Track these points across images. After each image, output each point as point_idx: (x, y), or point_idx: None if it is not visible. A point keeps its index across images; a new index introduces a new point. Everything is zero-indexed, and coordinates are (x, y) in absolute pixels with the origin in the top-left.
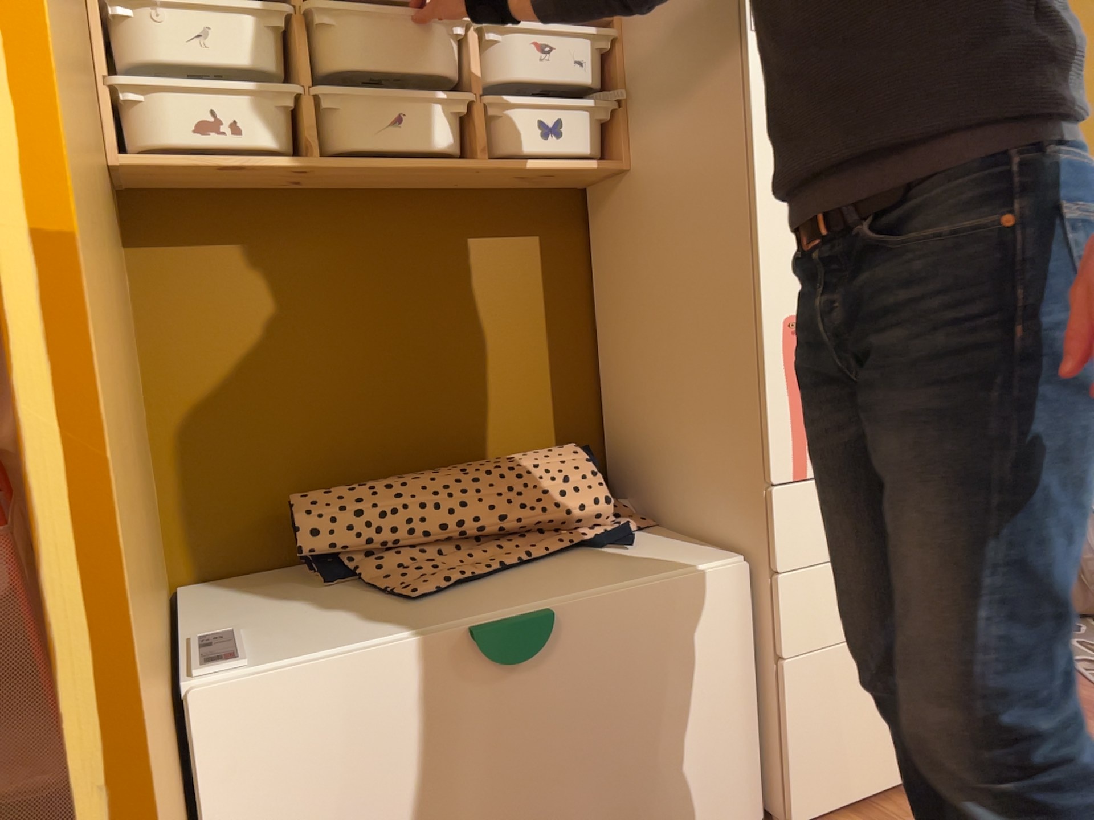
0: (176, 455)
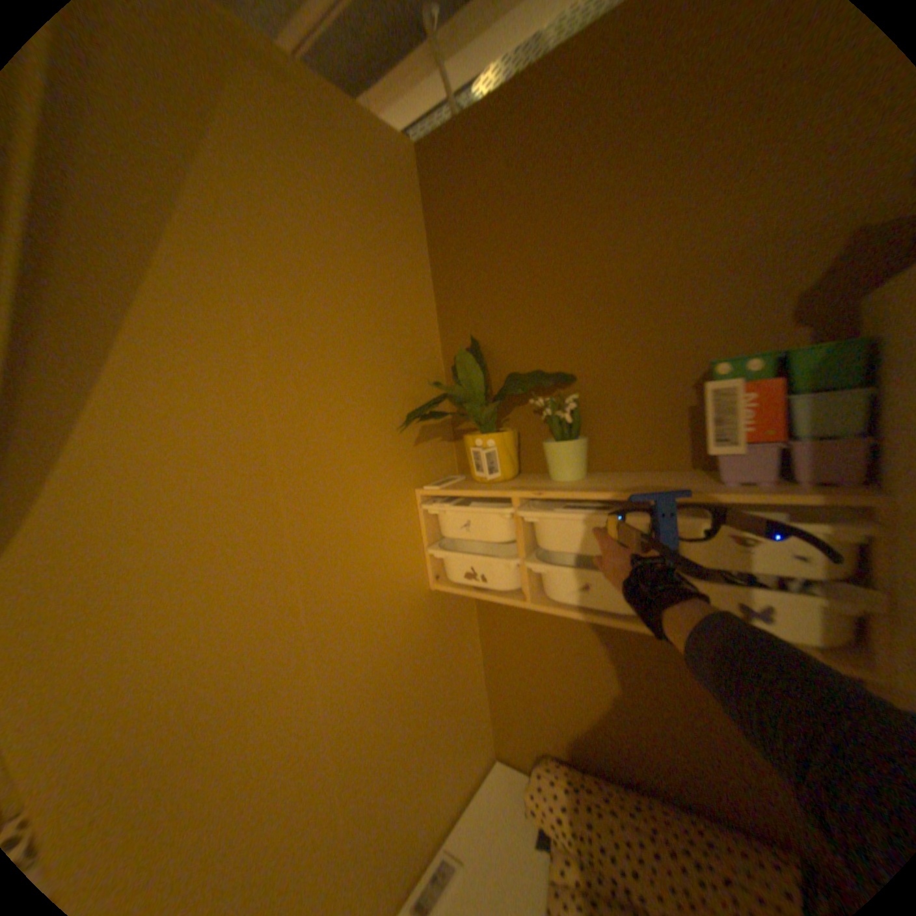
0: (496, 695)
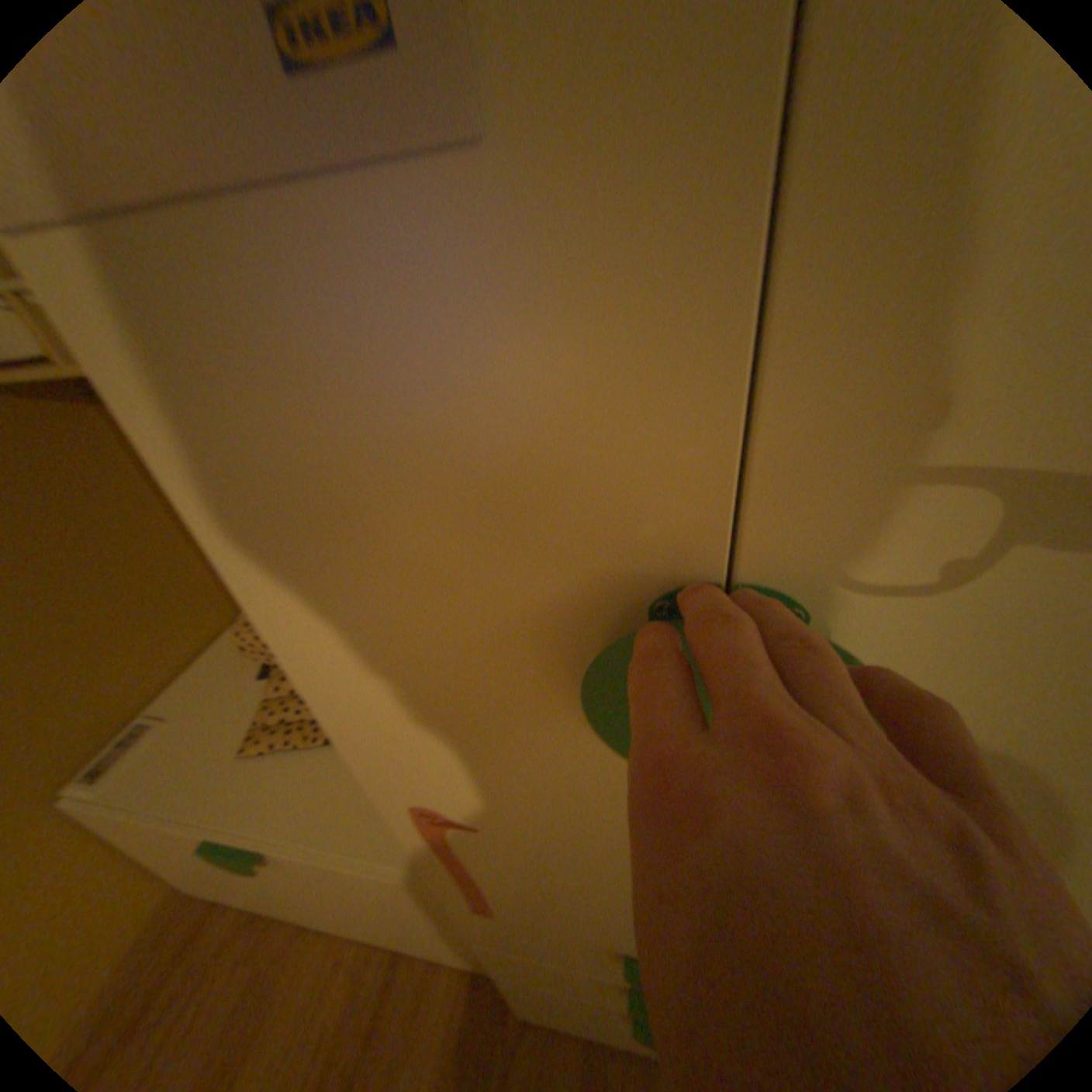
0: None
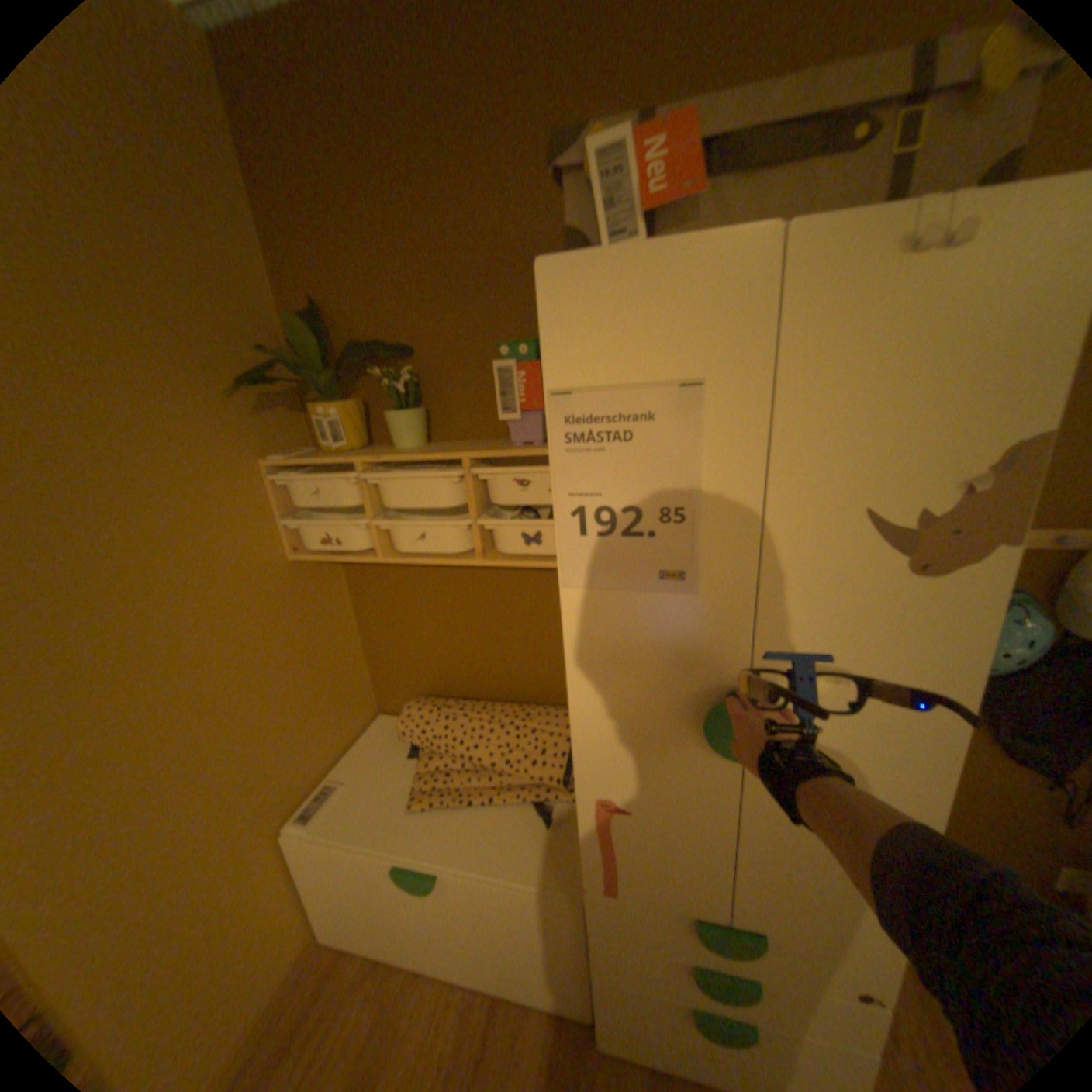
0: (374, 658)
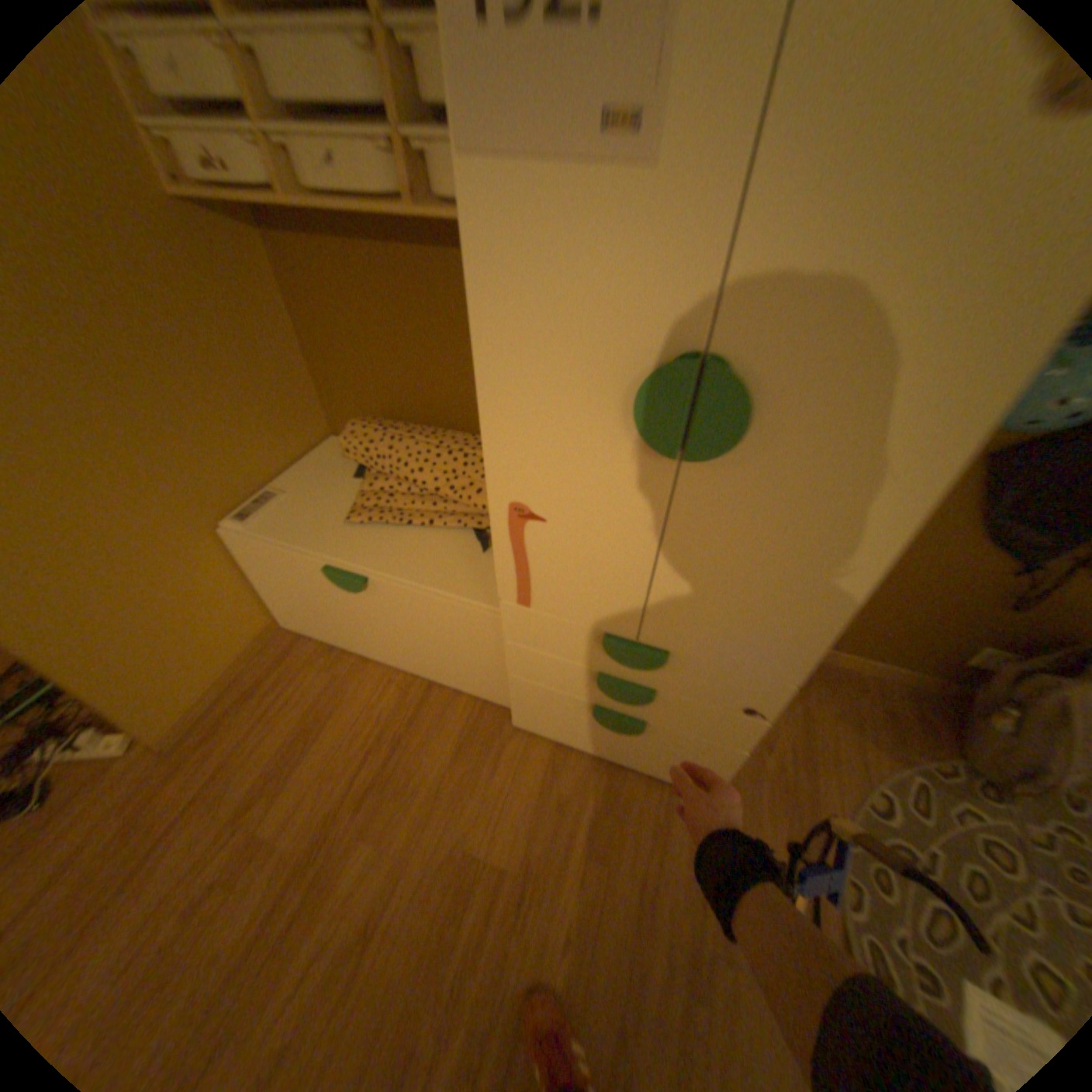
0: (318, 369)
